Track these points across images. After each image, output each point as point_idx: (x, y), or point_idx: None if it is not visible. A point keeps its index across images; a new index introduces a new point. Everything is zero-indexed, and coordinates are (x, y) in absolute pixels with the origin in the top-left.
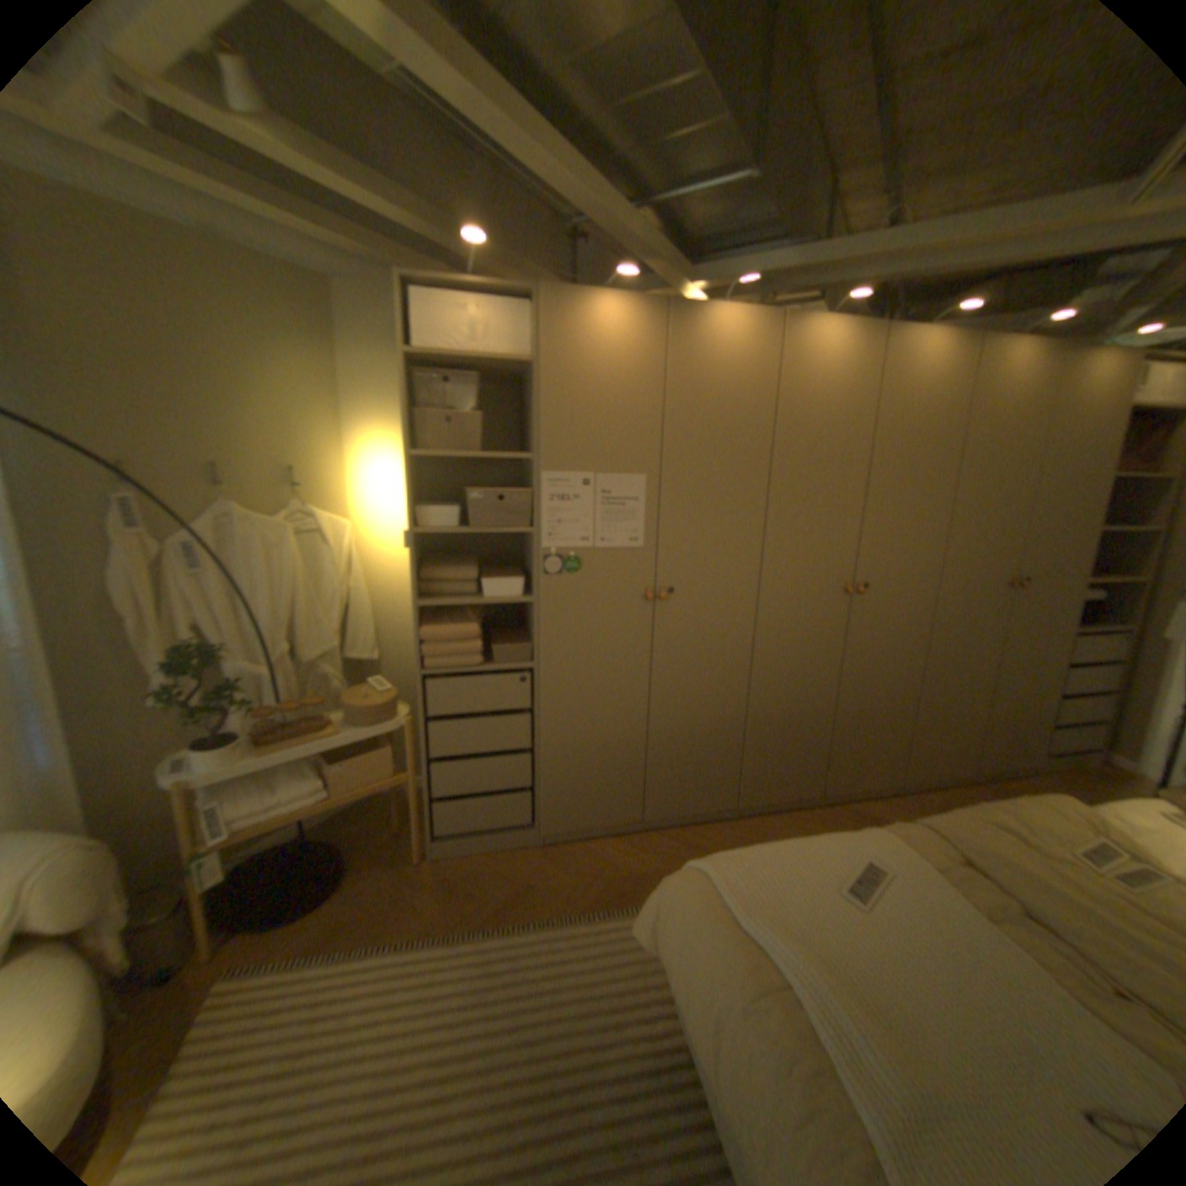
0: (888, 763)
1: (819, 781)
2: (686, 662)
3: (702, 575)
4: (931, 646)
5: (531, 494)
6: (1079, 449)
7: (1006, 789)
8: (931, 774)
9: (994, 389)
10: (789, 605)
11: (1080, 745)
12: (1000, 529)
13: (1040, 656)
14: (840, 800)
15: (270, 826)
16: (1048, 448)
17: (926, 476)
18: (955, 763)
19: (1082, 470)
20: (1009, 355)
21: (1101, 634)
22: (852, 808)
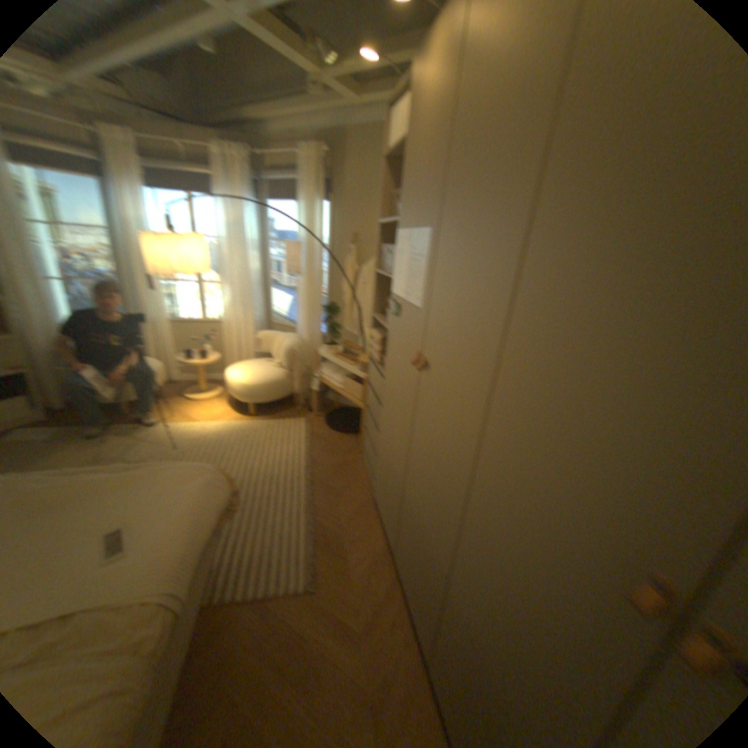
0: None
1: None
2: (423, 451)
3: (443, 361)
4: None
5: (395, 248)
6: None
7: None
8: None
9: None
10: (513, 488)
11: None
12: None
13: None
14: None
15: (326, 383)
16: None
17: None
18: None
19: None
20: None
21: None
22: None
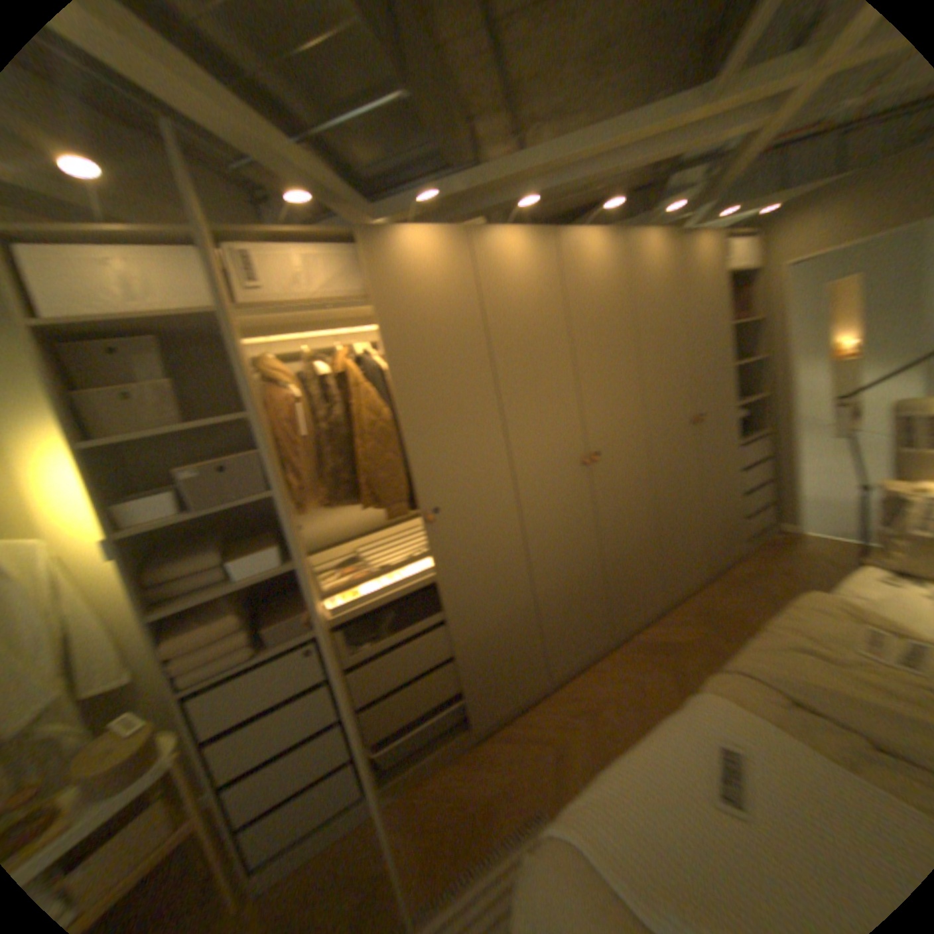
0: (652, 592)
1: (606, 627)
2: (471, 571)
3: (463, 486)
4: (656, 487)
5: (260, 455)
6: (708, 309)
7: (732, 577)
8: (682, 587)
9: (644, 272)
10: (545, 489)
11: (763, 525)
12: (676, 381)
13: (725, 470)
14: (626, 637)
15: None
16: (689, 312)
17: (617, 351)
18: (695, 572)
19: (714, 324)
20: (647, 244)
21: (754, 441)
22: (638, 640)
